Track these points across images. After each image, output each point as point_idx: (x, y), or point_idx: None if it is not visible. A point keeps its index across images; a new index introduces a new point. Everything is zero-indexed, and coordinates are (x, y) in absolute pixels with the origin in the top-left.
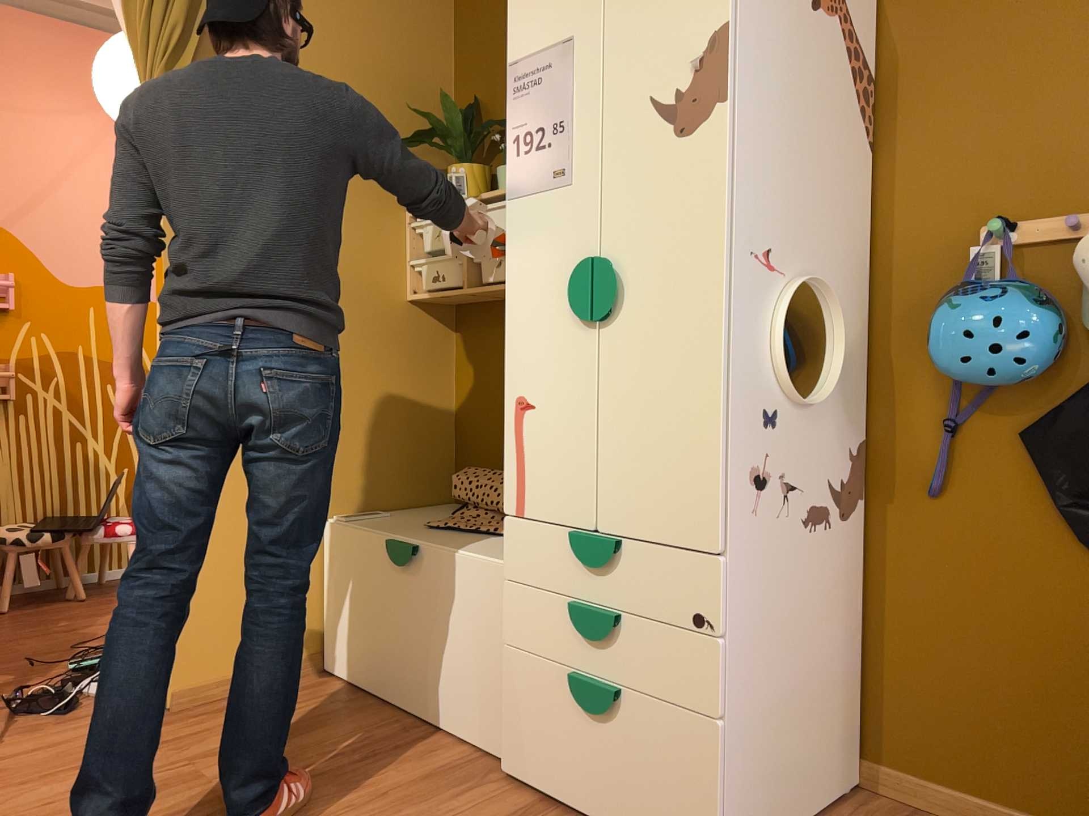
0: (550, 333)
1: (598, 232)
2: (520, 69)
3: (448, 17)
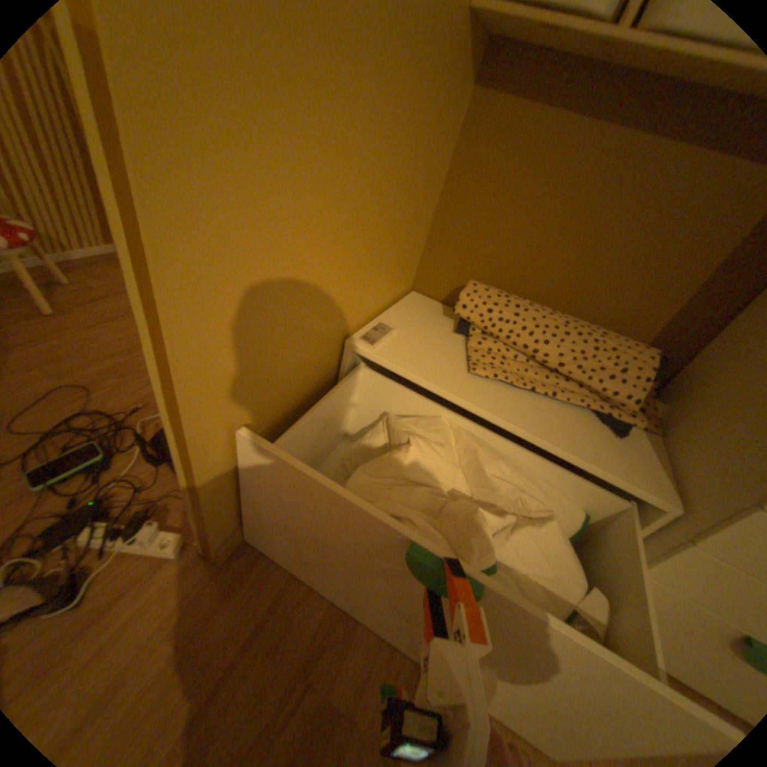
0: None
1: None
2: None
3: None
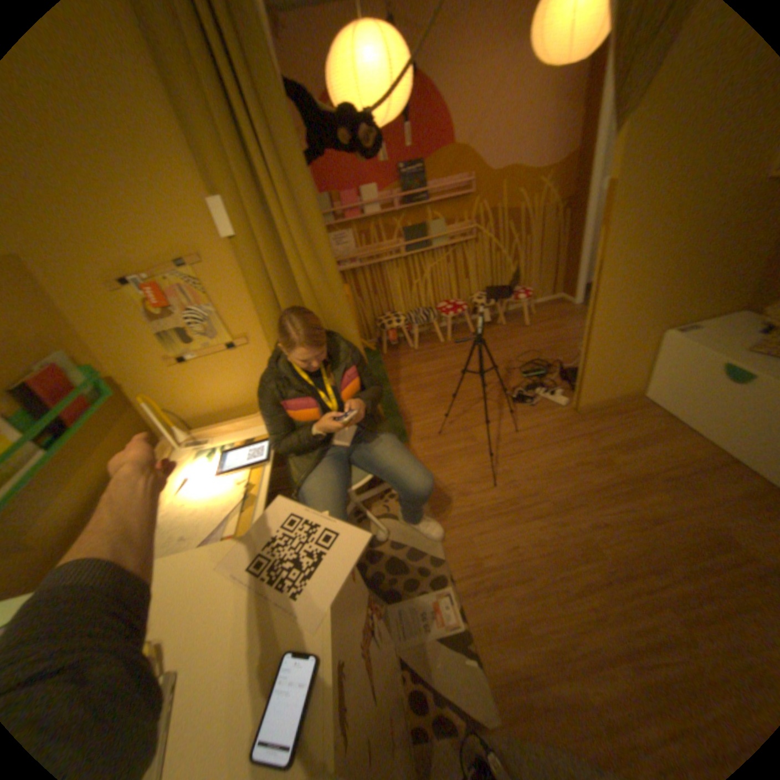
0: None
1: None
2: None
3: None
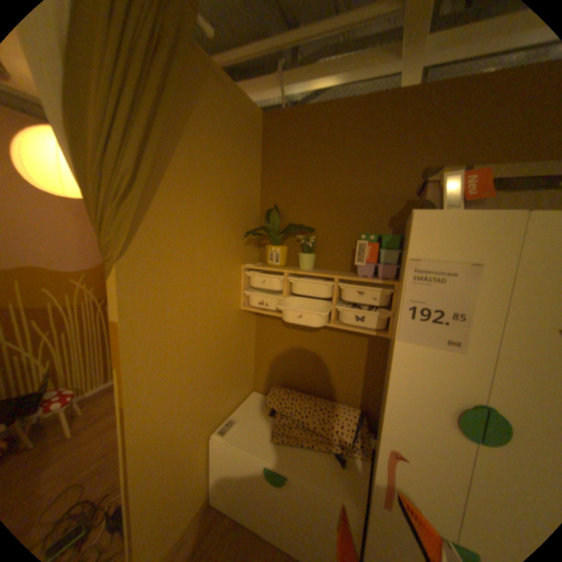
0: (430, 430)
1: (489, 392)
2: (422, 264)
3: (259, 156)
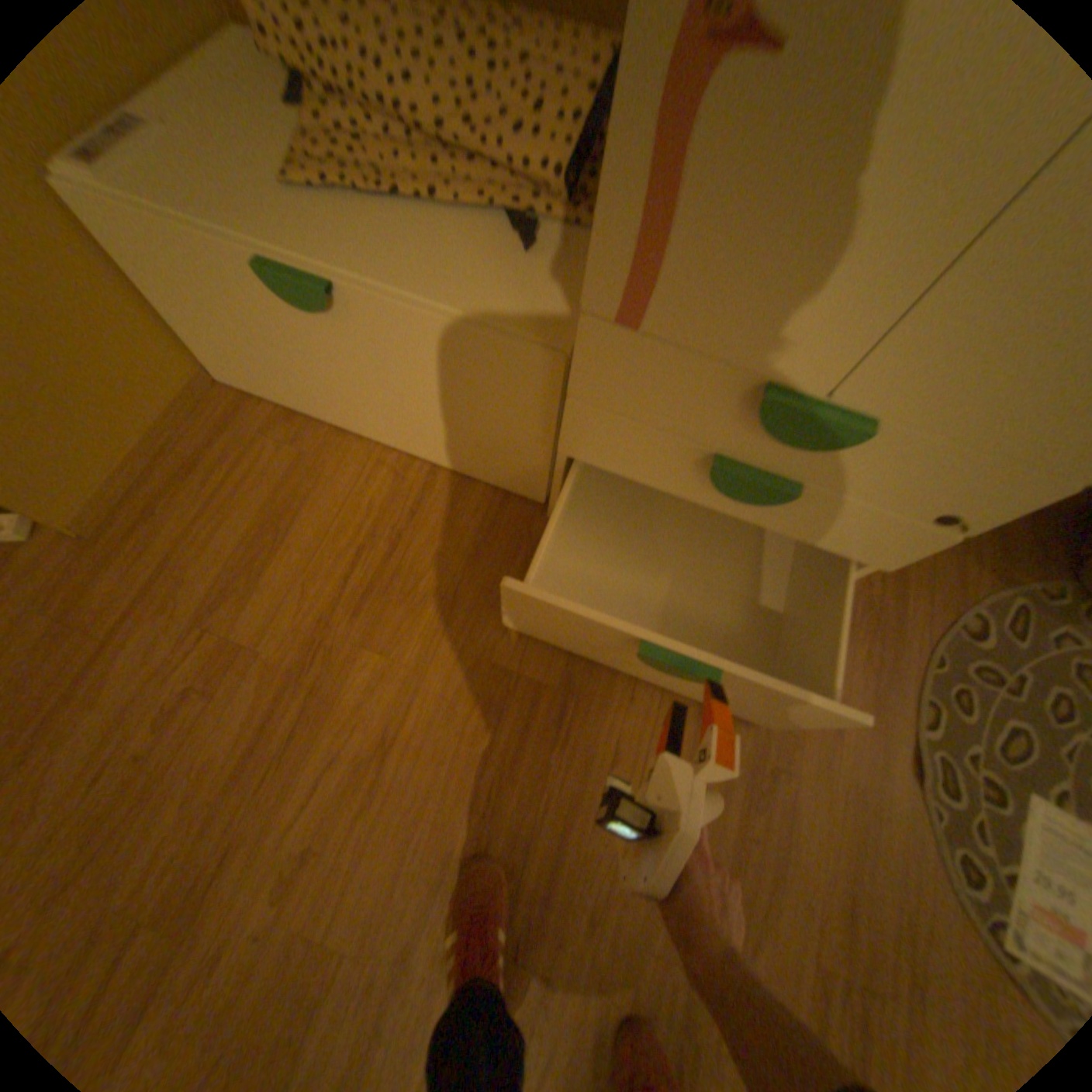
0: None
1: None
2: None
3: None
